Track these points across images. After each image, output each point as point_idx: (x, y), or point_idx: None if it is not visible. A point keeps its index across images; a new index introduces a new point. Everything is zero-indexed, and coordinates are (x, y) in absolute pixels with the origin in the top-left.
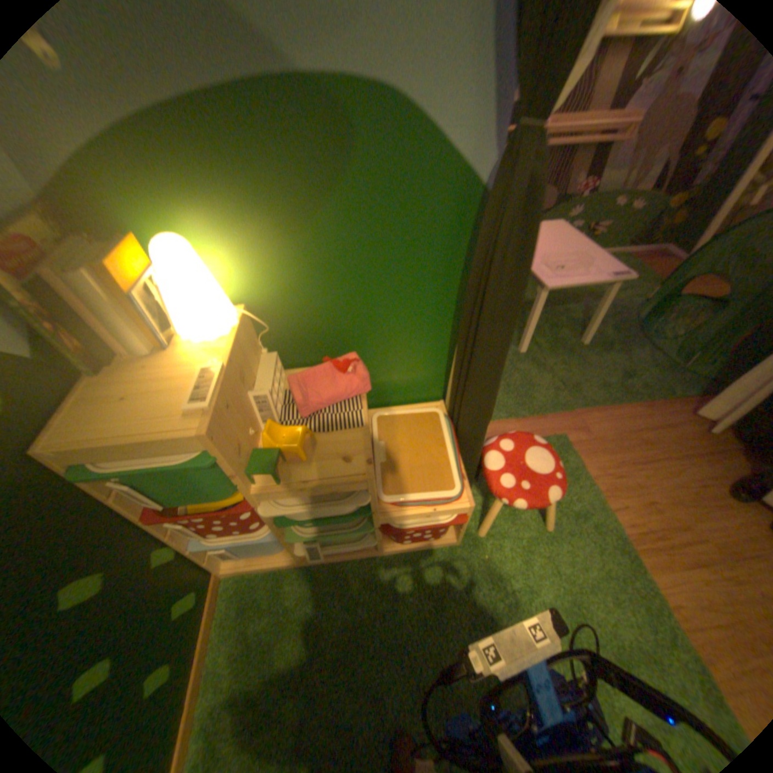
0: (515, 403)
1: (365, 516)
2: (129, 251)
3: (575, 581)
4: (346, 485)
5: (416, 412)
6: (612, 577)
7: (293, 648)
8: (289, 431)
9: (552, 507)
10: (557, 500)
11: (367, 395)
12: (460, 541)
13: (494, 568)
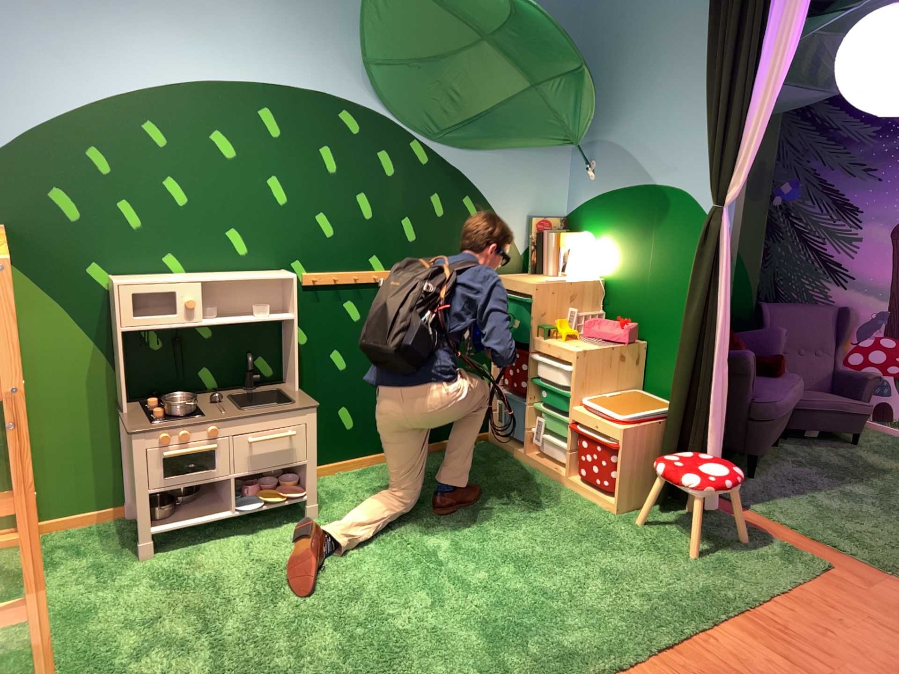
0: (810, 524)
1: (562, 395)
2: (569, 238)
3: (653, 567)
4: (562, 355)
5: (657, 400)
6: (684, 588)
7: (479, 468)
8: (566, 330)
9: (676, 486)
10: (685, 487)
11: (640, 381)
12: (614, 511)
13: (613, 528)
